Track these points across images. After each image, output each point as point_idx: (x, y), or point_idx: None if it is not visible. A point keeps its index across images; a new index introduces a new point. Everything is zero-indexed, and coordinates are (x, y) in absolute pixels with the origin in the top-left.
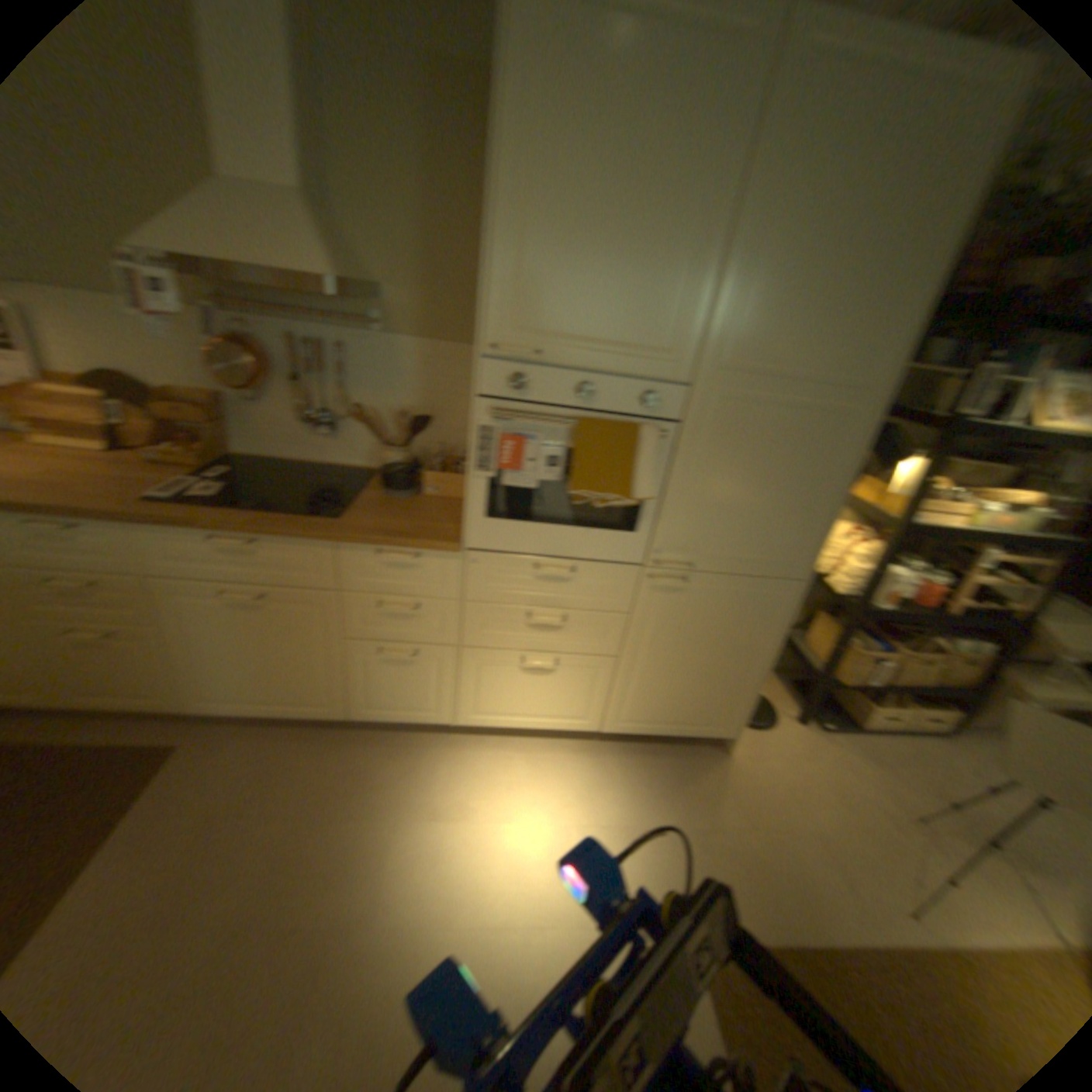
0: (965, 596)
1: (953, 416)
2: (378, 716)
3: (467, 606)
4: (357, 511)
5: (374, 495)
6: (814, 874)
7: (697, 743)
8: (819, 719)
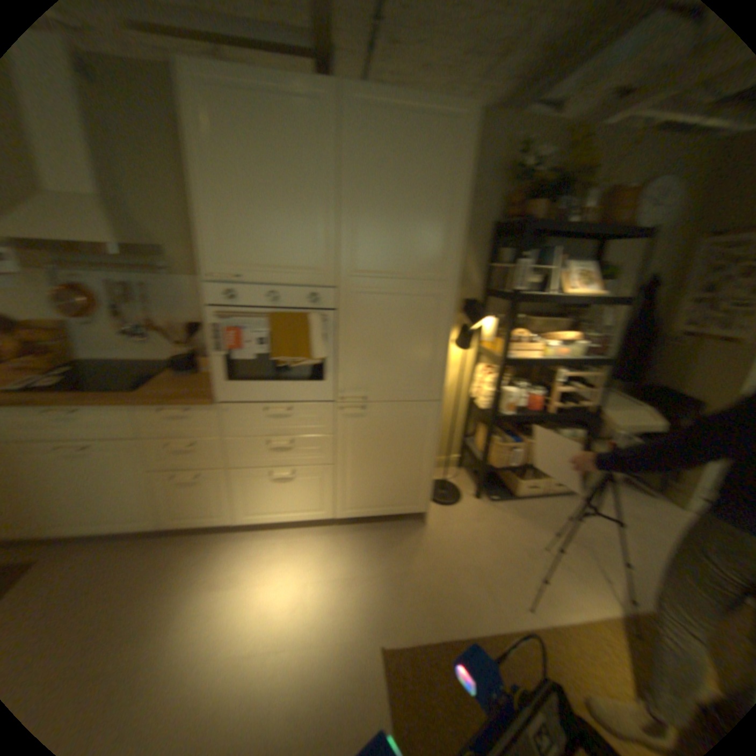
0: (551, 400)
1: (510, 292)
2: (171, 527)
3: (219, 442)
4: (140, 388)
5: (157, 378)
6: (466, 592)
7: (401, 518)
8: (484, 493)
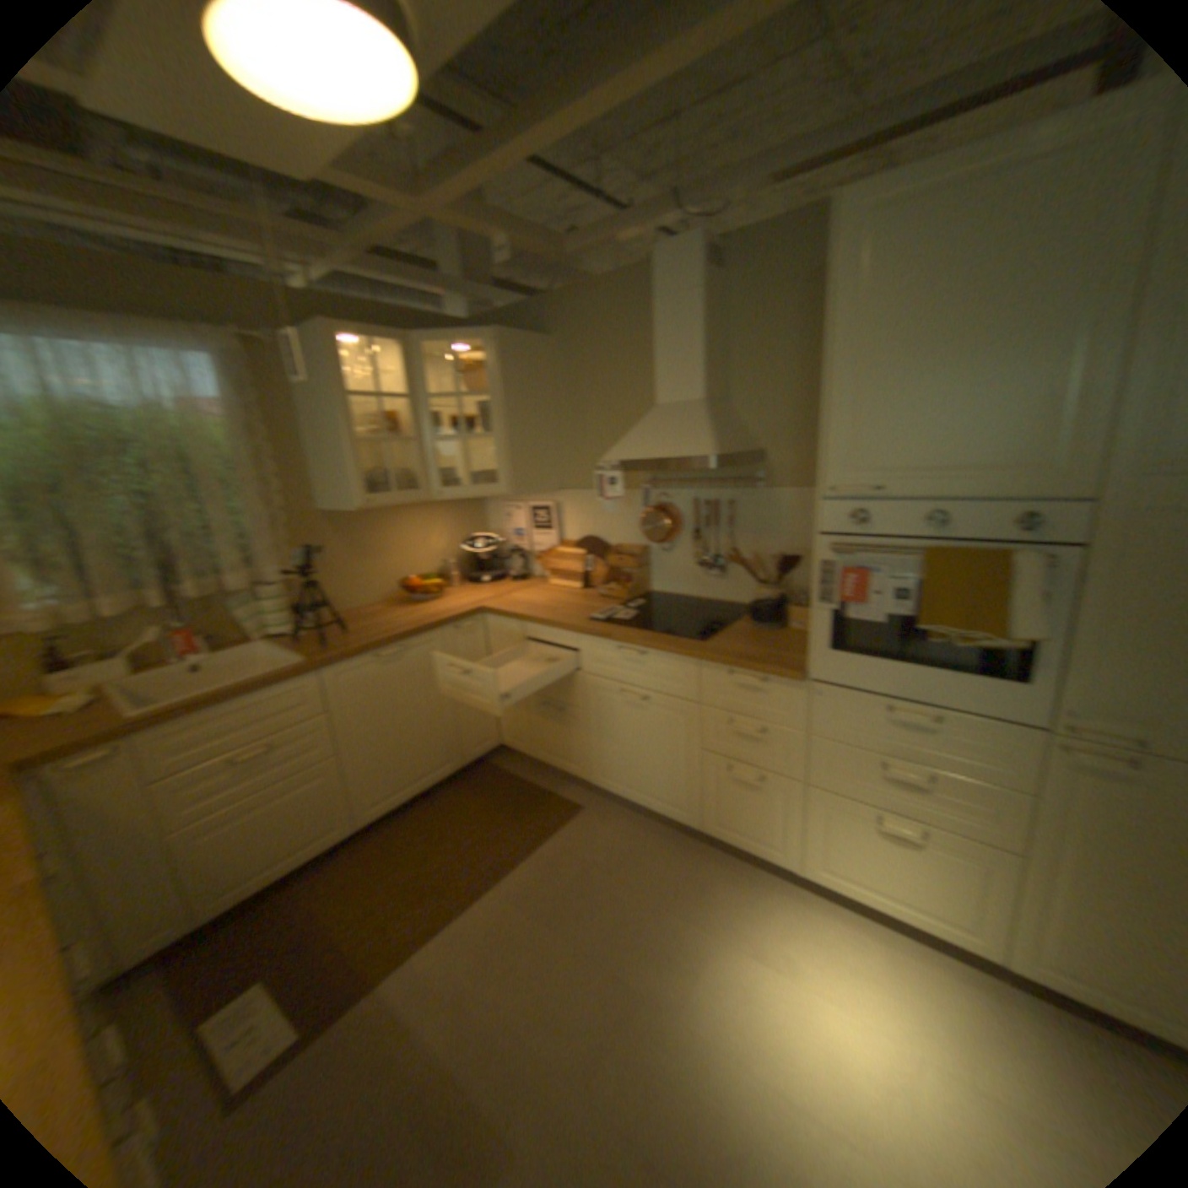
0: None
1: None
2: (725, 837)
3: (811, 741)
4: (720, 637)
5: (740, 626)
6: None
7: None
8: None
